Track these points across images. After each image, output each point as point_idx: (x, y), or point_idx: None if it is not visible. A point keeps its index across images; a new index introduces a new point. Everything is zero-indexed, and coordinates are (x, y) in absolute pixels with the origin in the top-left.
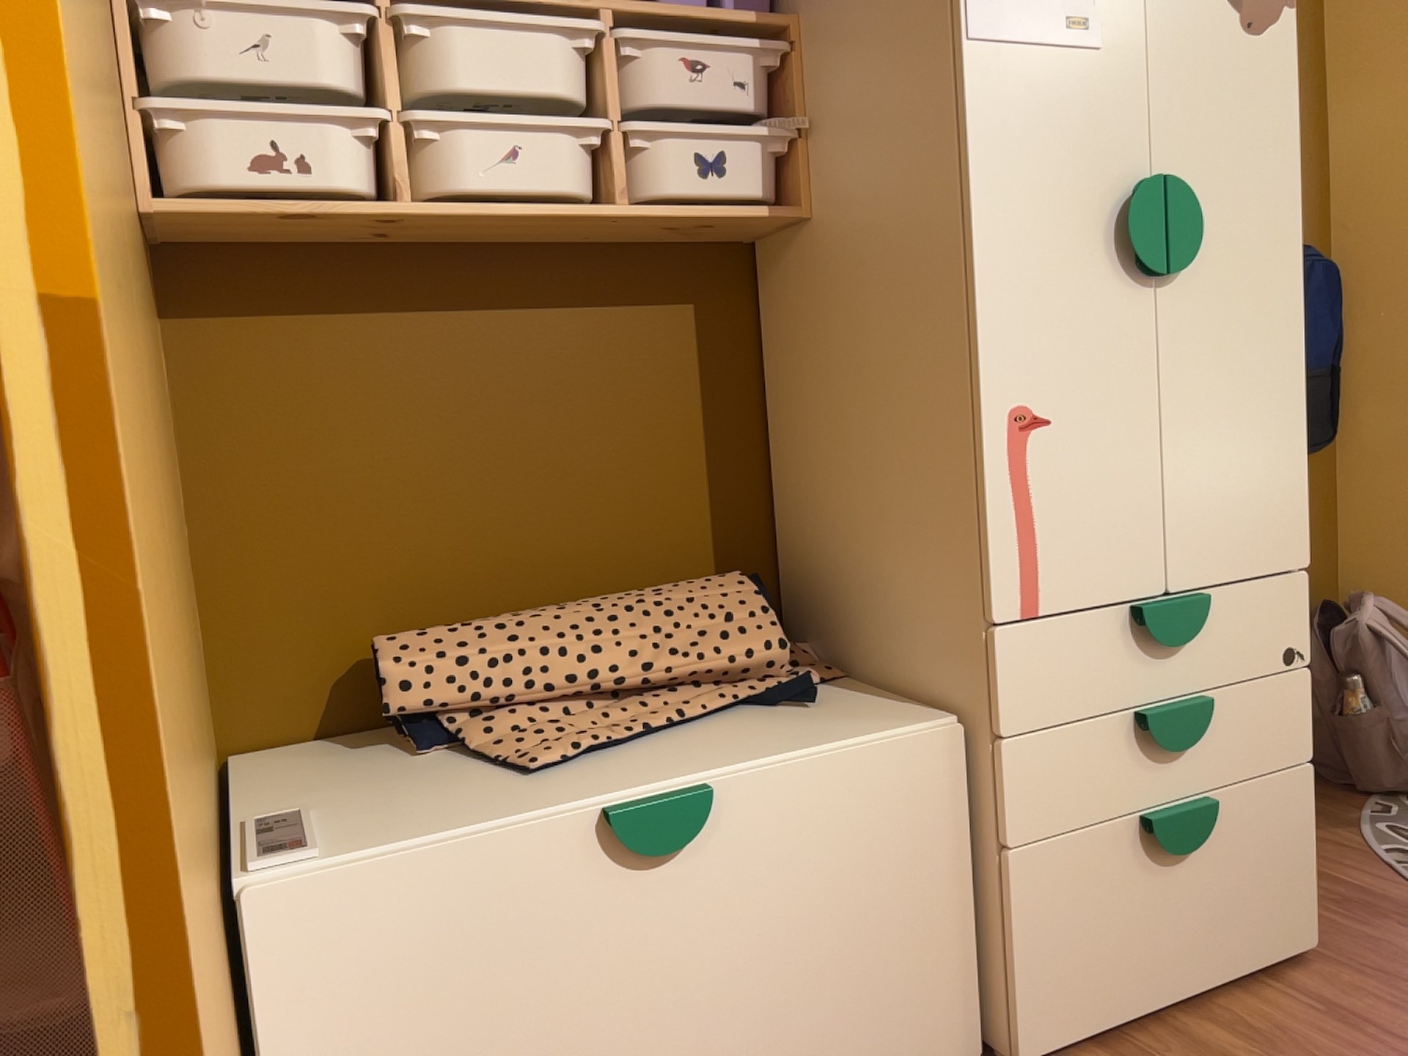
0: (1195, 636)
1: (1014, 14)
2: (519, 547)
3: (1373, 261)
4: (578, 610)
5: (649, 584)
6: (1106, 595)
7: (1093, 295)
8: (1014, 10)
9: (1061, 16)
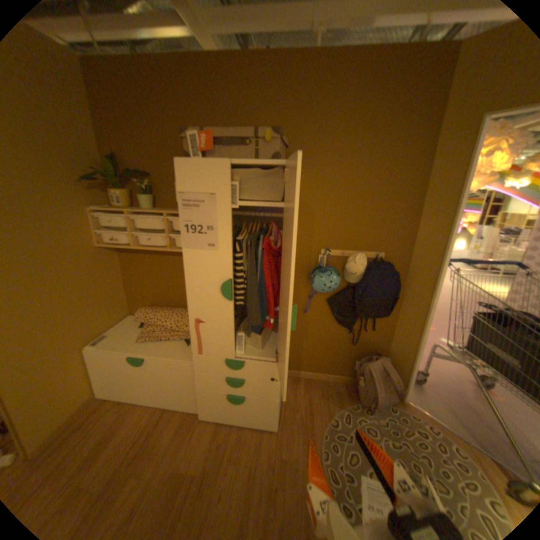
0: (239, 370)
1: (195, 244)
2: (171, 296)
3: (421, 273)
4: (170, 312)
5: None
6: (218, 356)
7: (215, 301)
8: (195, 242)
9: (207, 244)
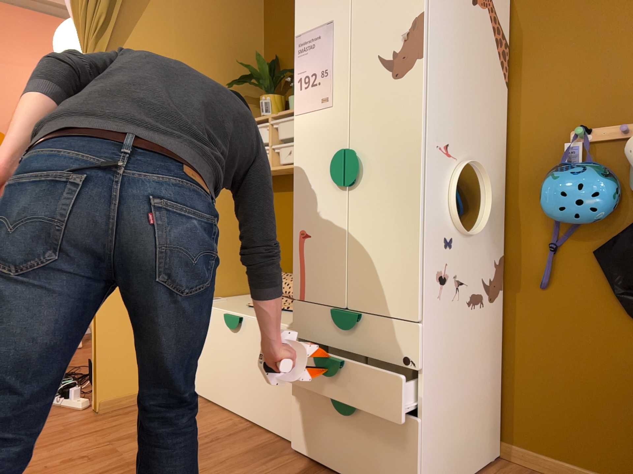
0: (350, 329)
1: (307, 103)
2: None
3: None
4: None
5: None
6: (324, 301)
7: (325, 193)
8: (307, 101)
9: (320, 99)
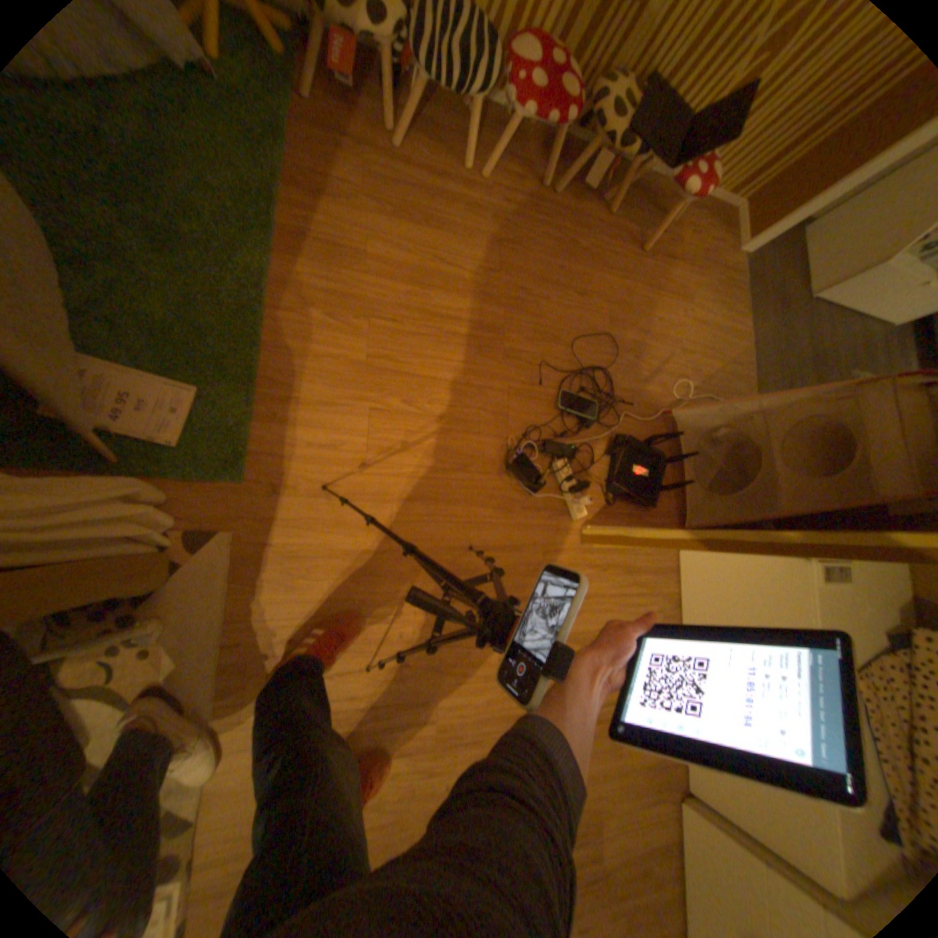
0: None
1: None
2: None
3: None
4: None
5: None
6: None
7: None
8: None
9: None
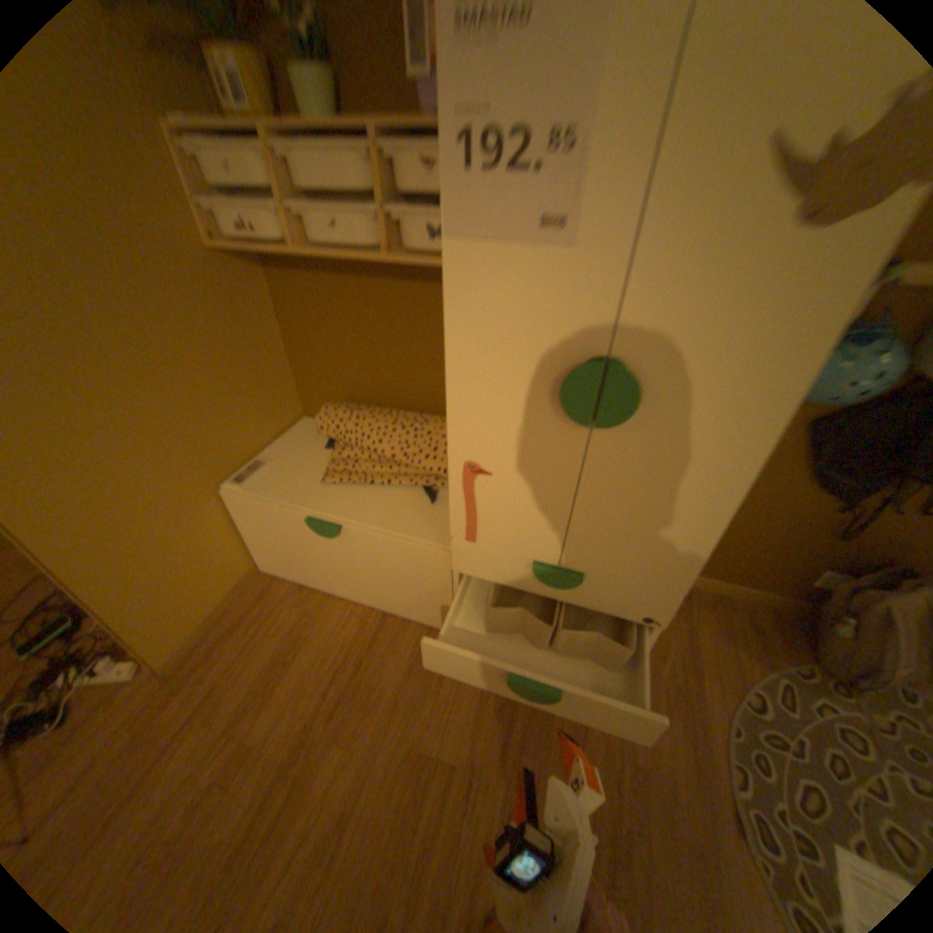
0: (567, 589)
1: (490, 214)
2: (389, 380)
3: None
4: (388, 419)
5: (441, 409)
6: (517, 551)
7: (533, 421)
8: (490, 208)
9: (537, 213)
